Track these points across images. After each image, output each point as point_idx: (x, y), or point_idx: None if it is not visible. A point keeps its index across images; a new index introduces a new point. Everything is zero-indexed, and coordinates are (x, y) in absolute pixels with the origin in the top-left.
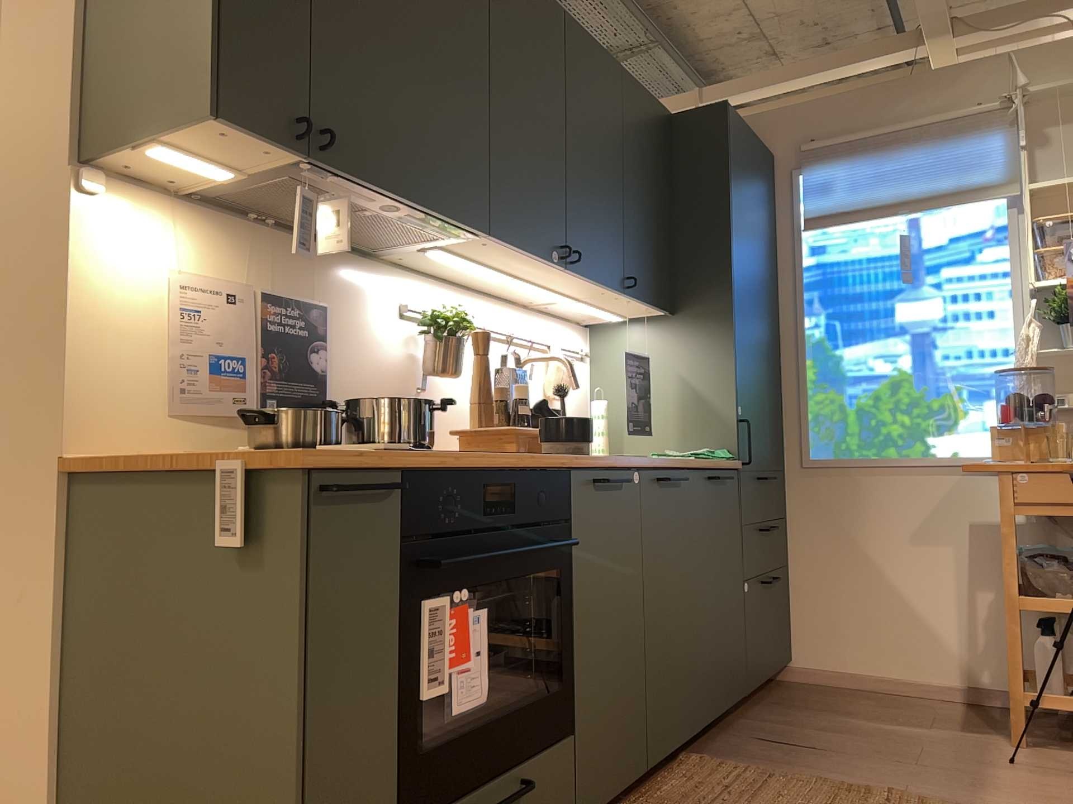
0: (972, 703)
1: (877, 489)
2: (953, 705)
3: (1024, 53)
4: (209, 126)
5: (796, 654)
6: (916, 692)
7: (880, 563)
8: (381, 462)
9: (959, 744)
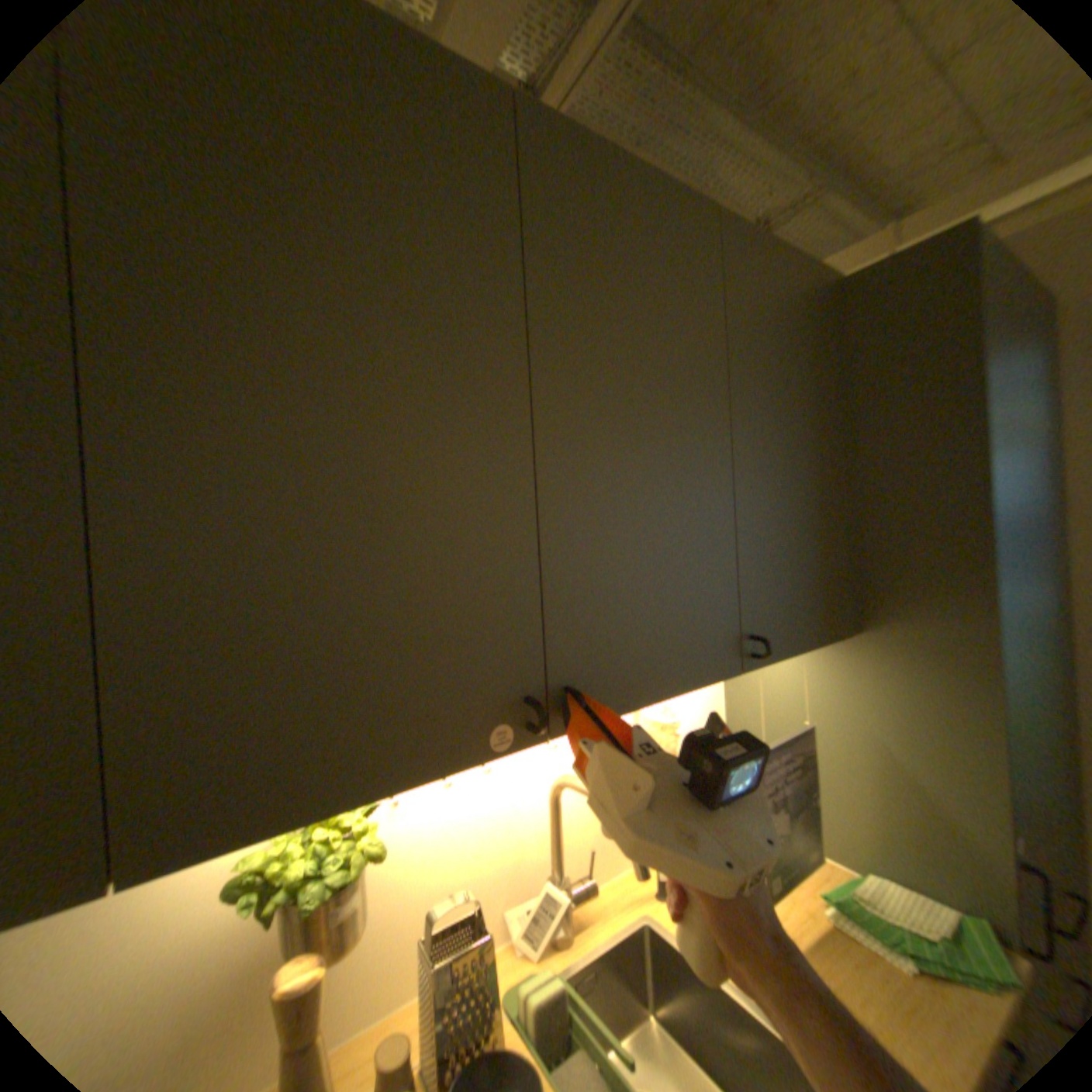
0: None
1: None
2: None
3: None
4: None
5: None
6: None
7: None
8: None
9: None
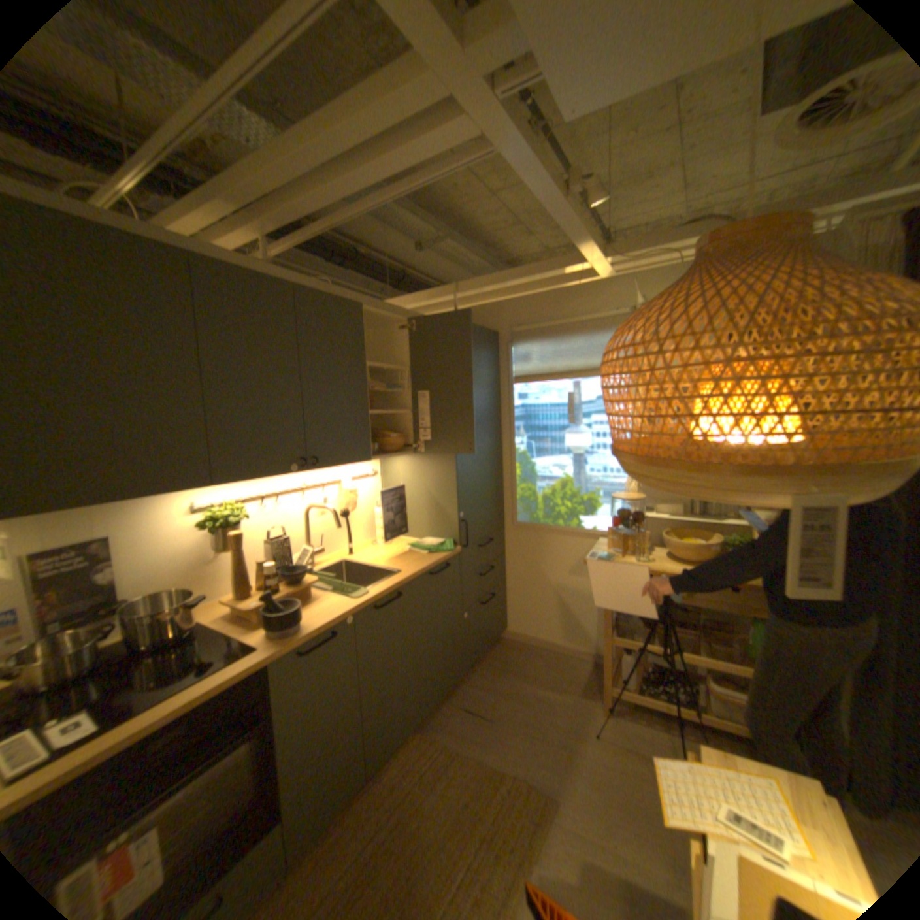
0: (597, 664)
1: (552, 543)
2: (586, 667)
3: (650, 272)
4: None
5: (509, 626)
6: (569, 655)
7: (553, 584)
8: None
9: (574, 715)
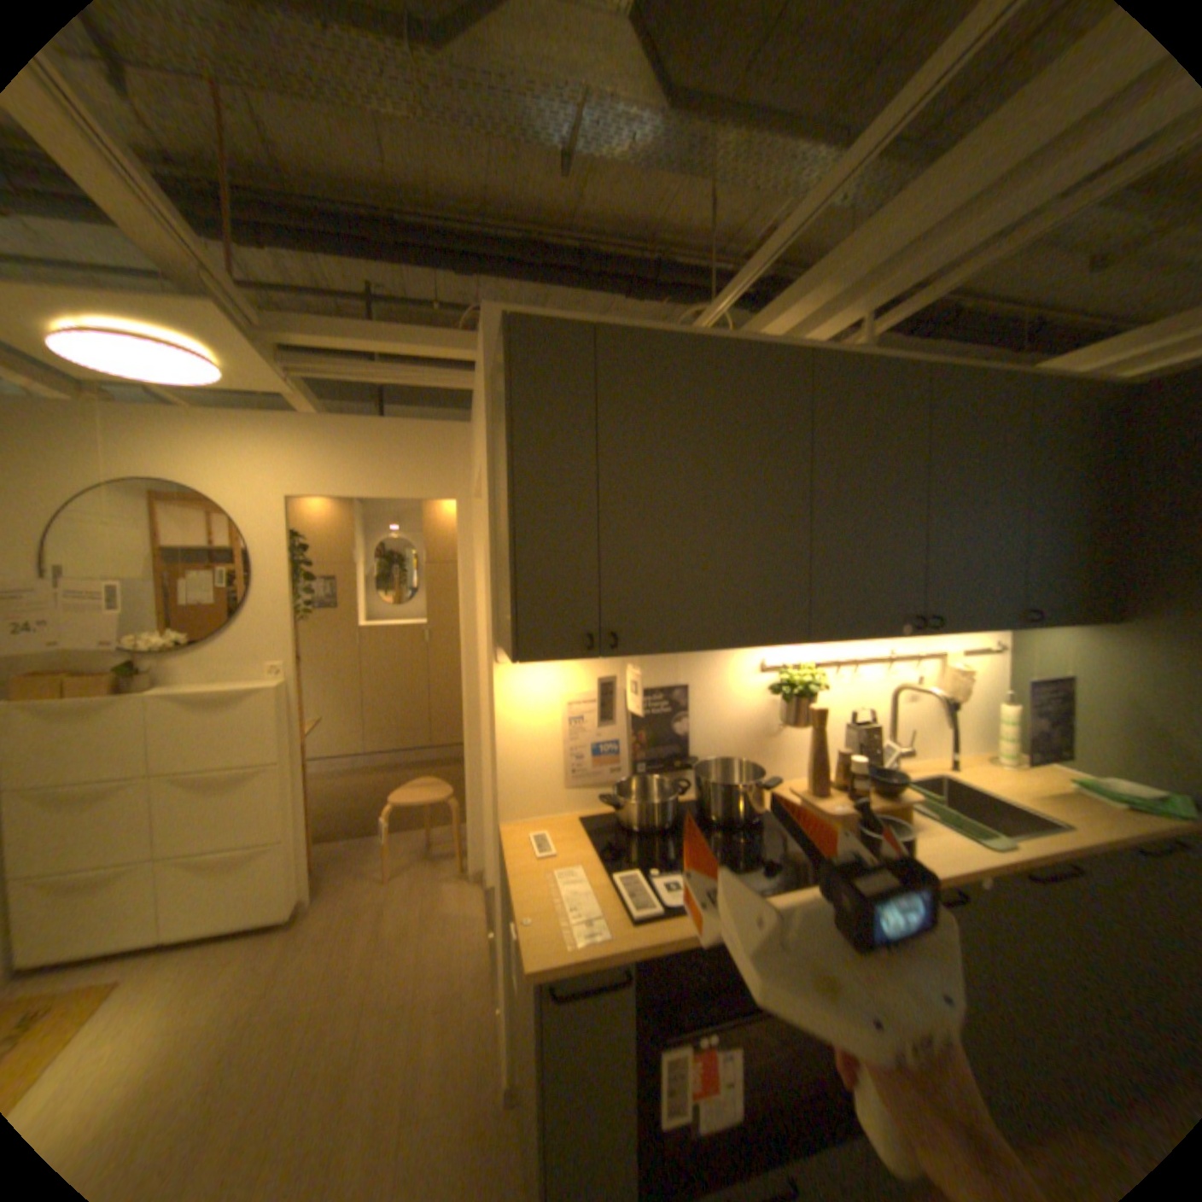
0: None
1: None
2: None
3: None
4: (520, 660)
5: None
6: None
7: None
8: (612, 961)
9: None
